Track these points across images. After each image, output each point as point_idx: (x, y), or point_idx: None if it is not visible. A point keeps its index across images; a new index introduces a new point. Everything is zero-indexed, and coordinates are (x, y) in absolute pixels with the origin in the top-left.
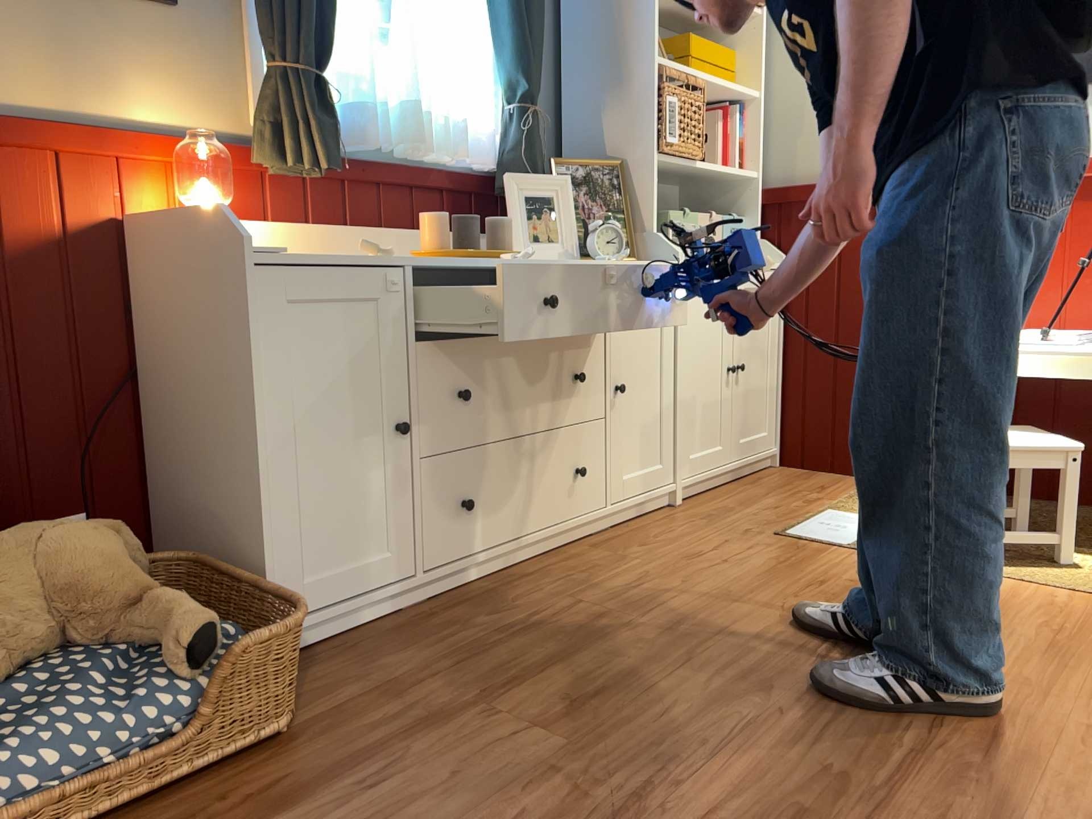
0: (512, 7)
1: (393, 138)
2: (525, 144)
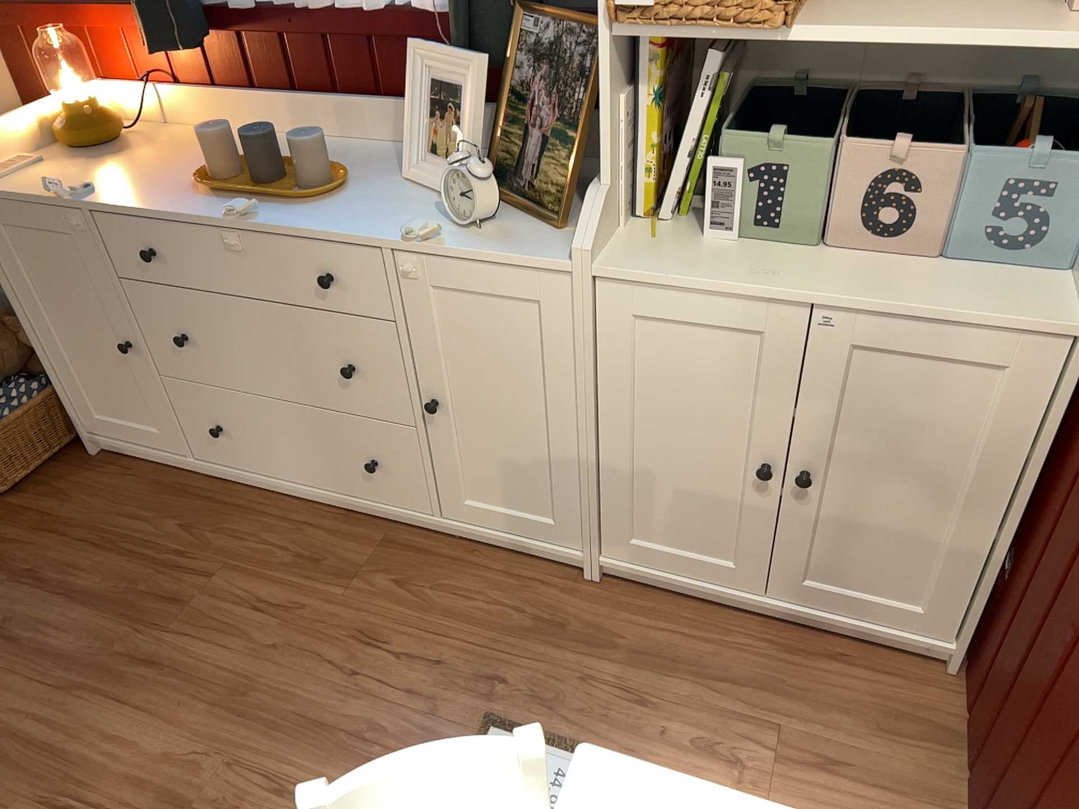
0: None
1: None
2: None
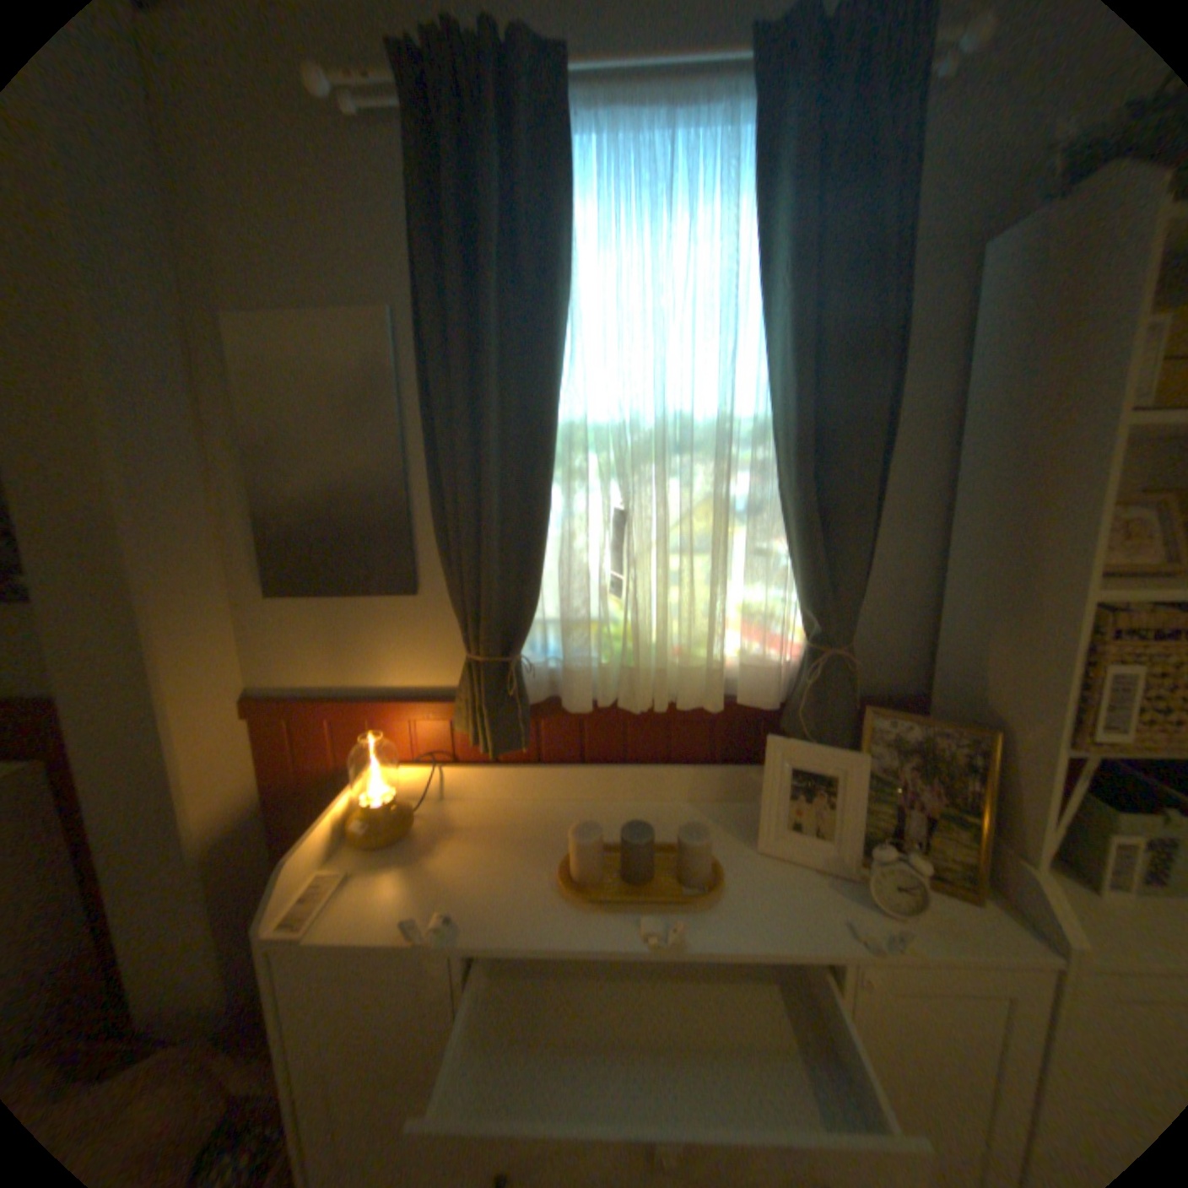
0: (800, 528)
1: (625, 688)
2: (812, 697)
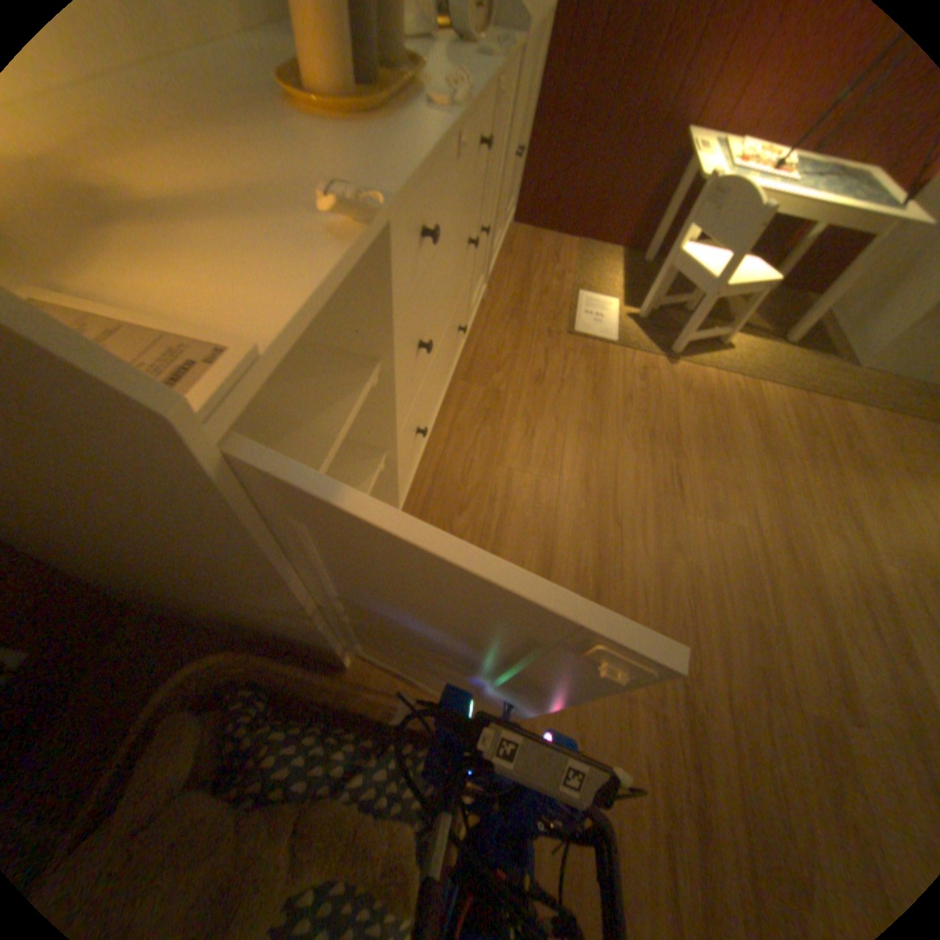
0: None
1: None
2: None
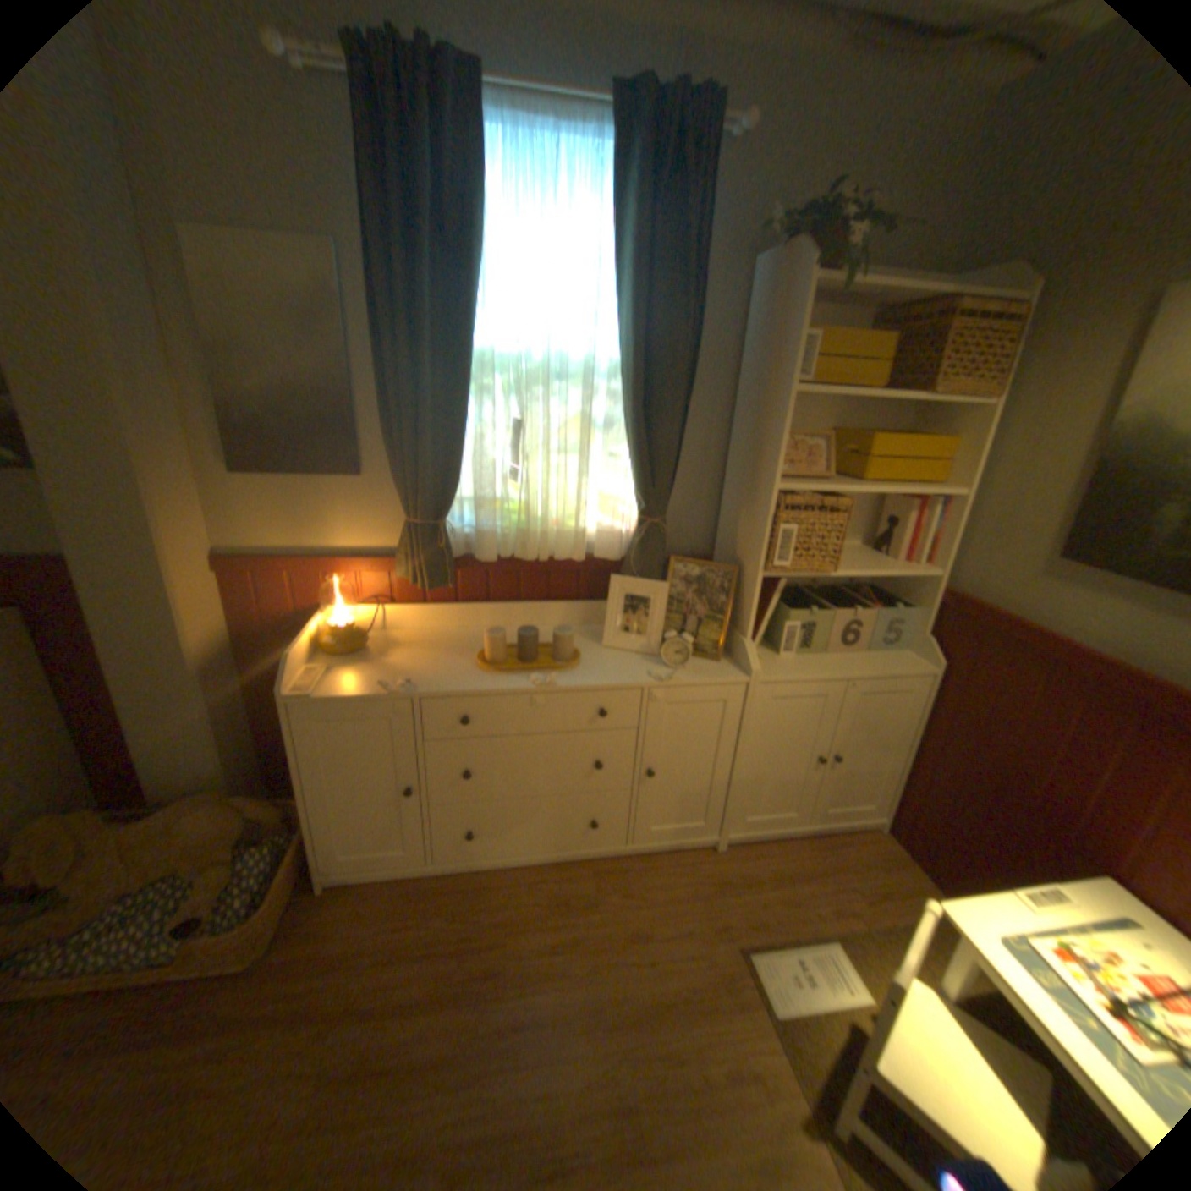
0: (632, 441)
1: (518, 547)
2: (637, 551)
